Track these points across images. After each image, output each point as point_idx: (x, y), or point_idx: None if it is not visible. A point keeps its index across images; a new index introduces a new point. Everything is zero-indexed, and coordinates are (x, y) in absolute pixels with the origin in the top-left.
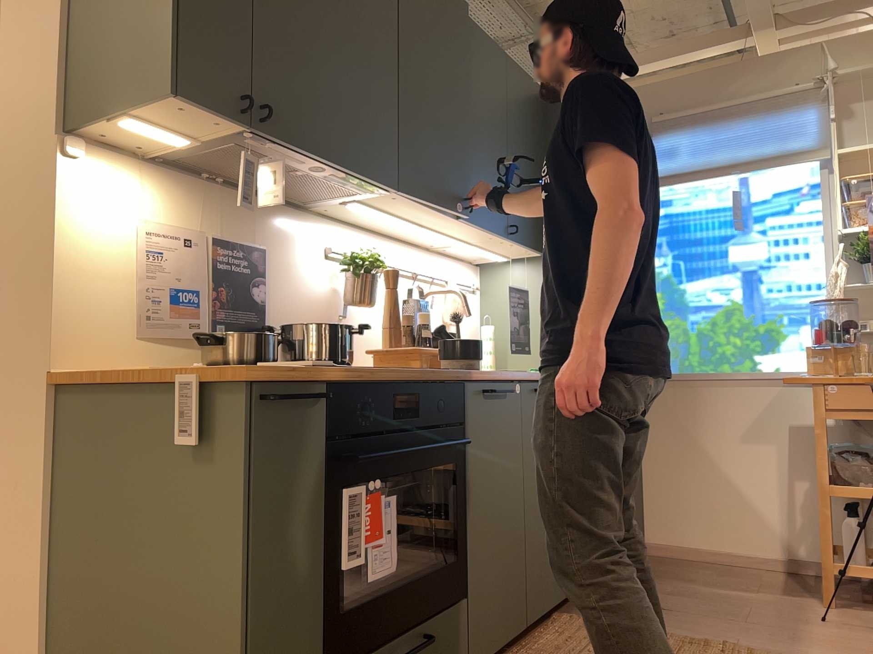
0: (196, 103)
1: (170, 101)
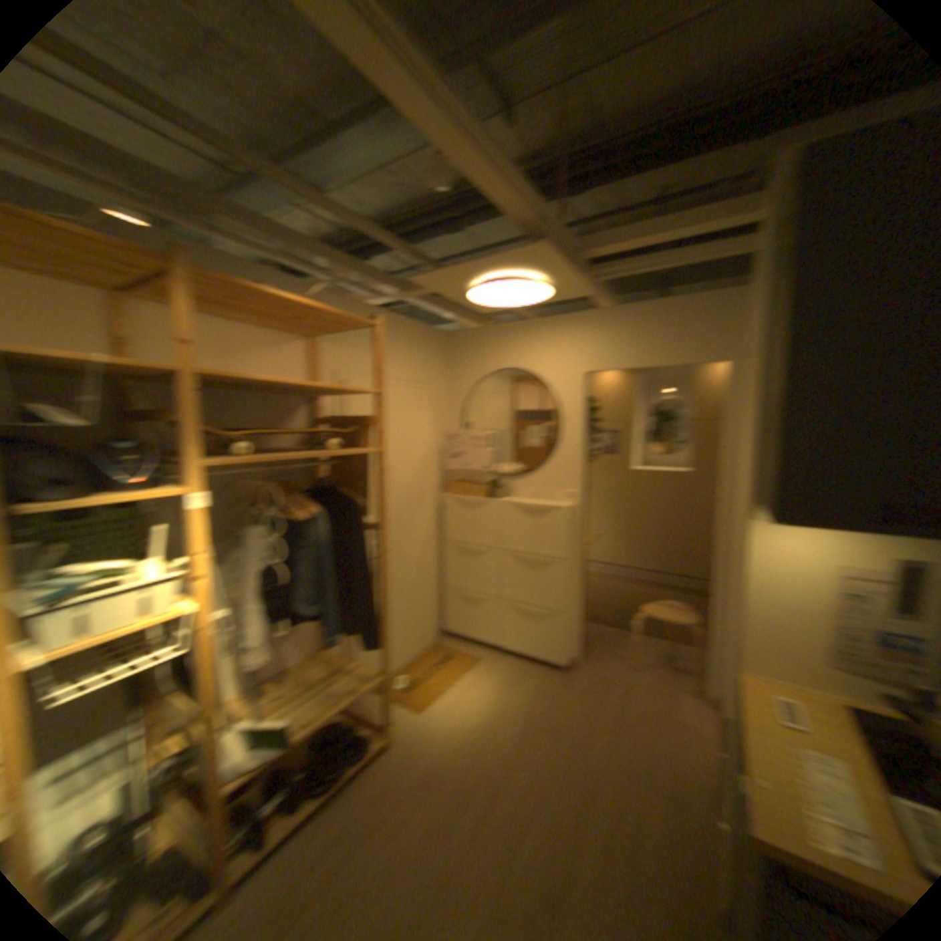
0: (812, 522)
1: (784, 521)
